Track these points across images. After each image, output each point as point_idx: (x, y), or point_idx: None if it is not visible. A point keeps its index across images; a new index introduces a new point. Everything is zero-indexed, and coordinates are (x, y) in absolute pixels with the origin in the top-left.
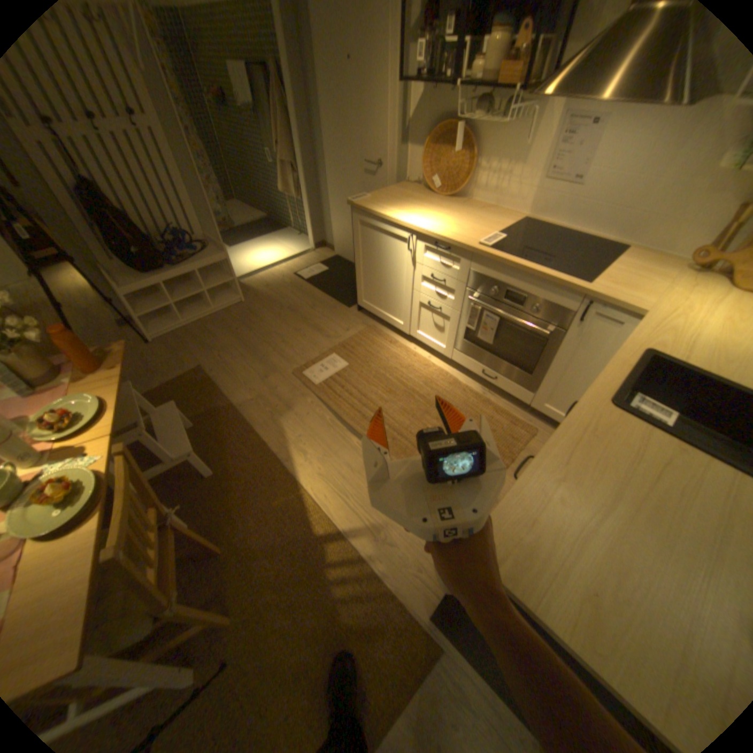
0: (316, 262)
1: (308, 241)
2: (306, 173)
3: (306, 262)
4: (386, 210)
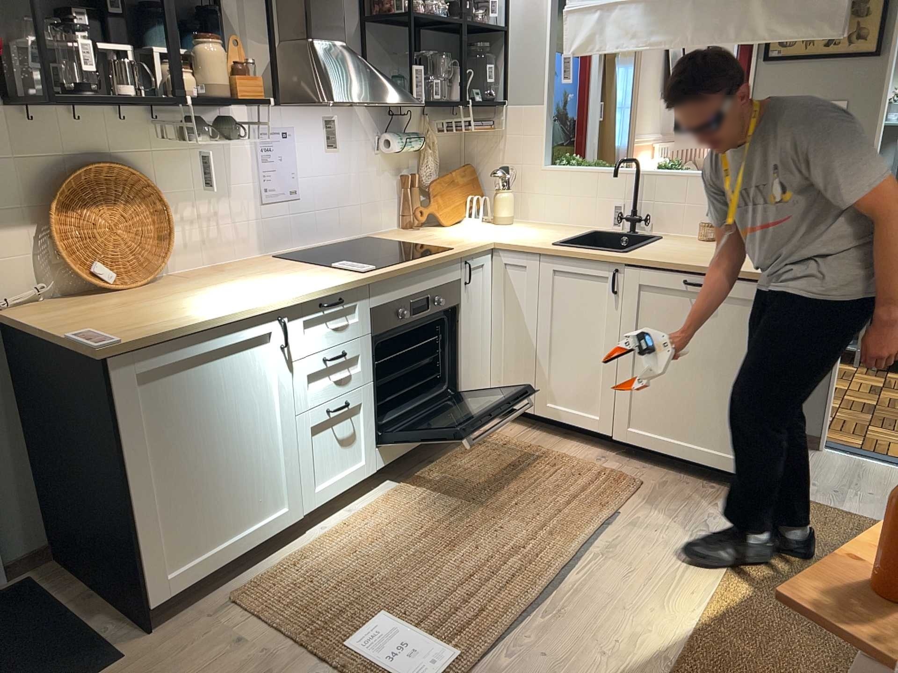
0: None
1: None
2: None
3: None
4: (190, 317)
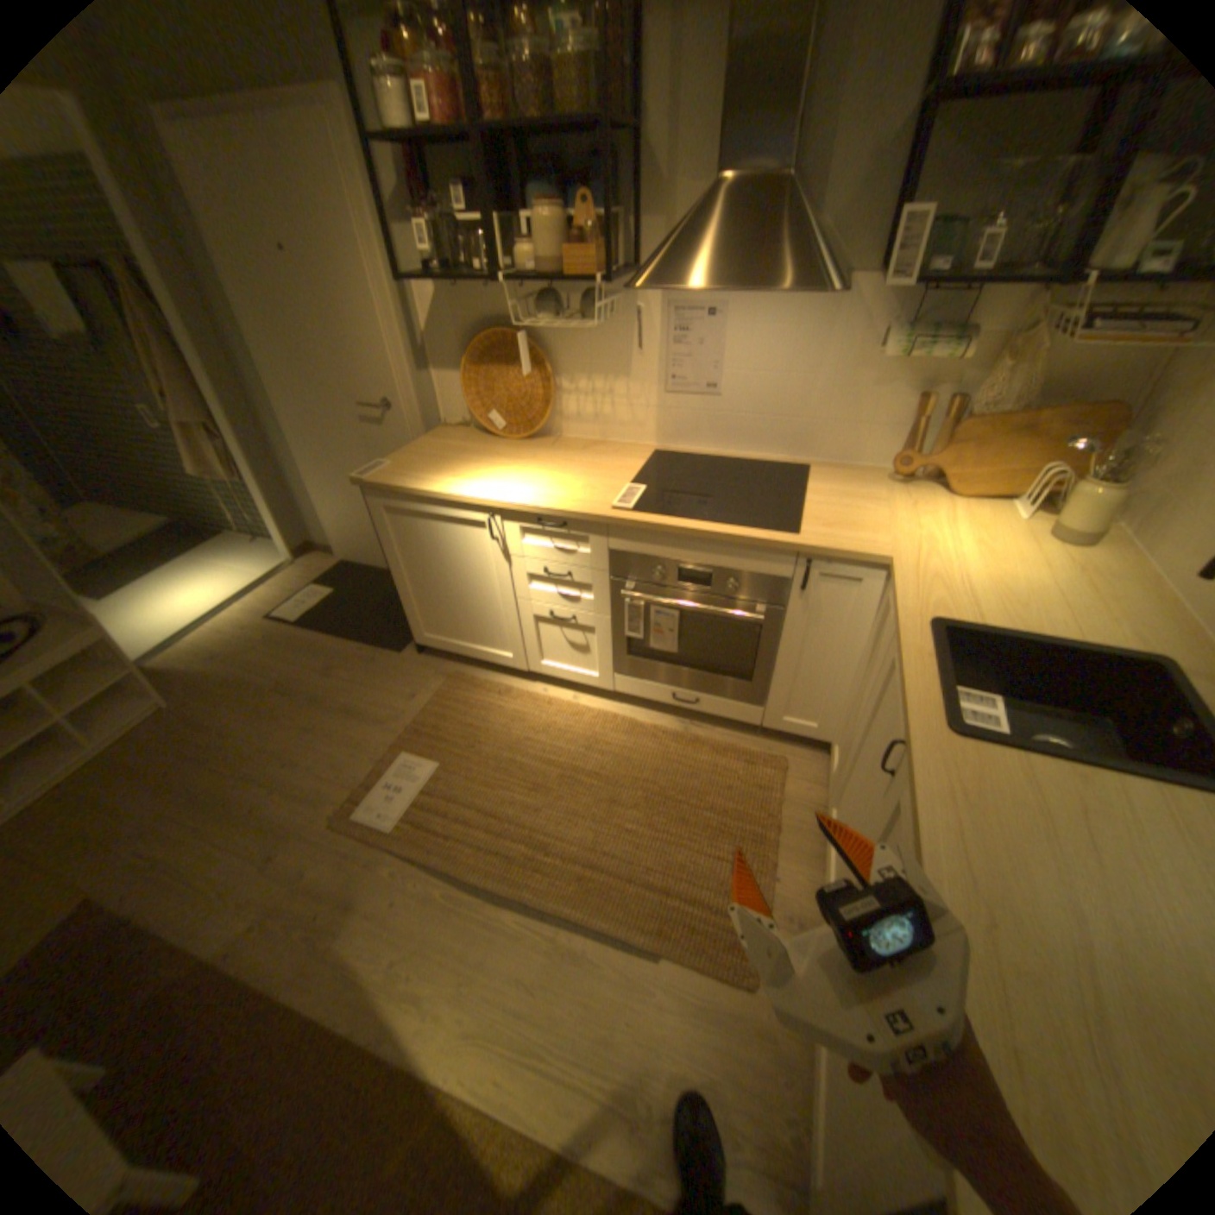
0: (305, 584)
1: (276, 548)
2: (241, 436)
3: (285, 589)
4: (430, 482)
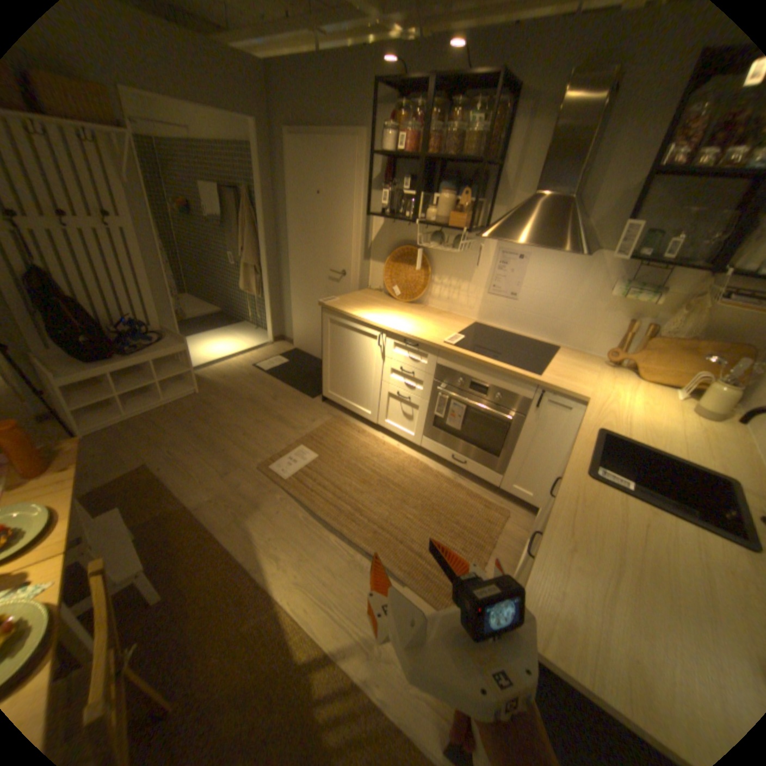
0: (275, 355)
1: (266, 334)
2: (269, 276)
3: (265, 354)
4: (355, 311)
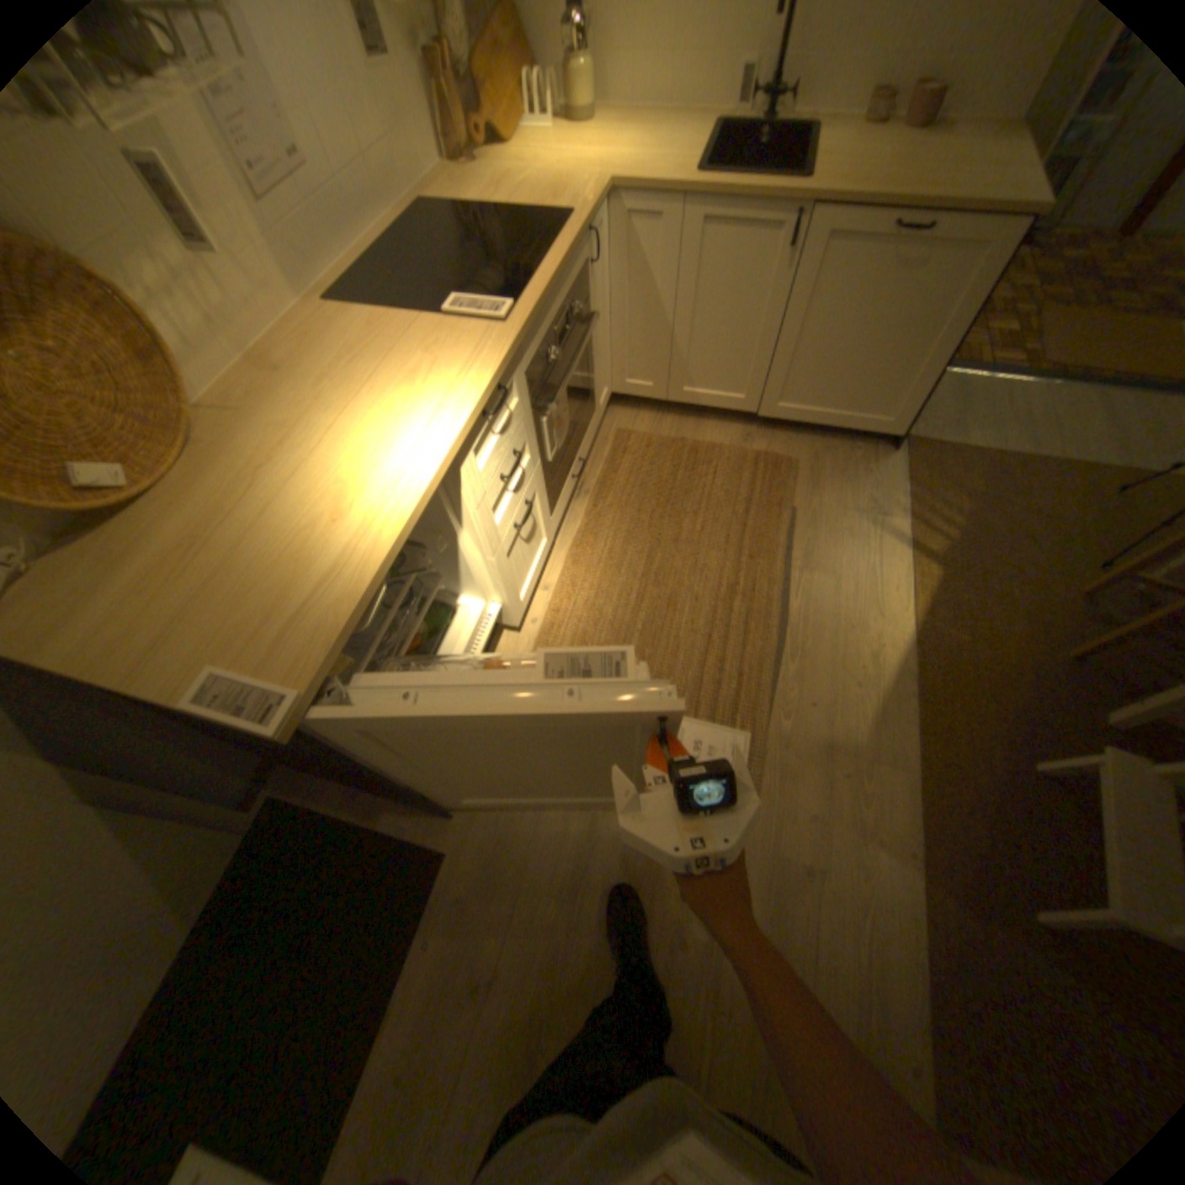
0: None
1: None
2: None
3: None
4: (348, 549)
